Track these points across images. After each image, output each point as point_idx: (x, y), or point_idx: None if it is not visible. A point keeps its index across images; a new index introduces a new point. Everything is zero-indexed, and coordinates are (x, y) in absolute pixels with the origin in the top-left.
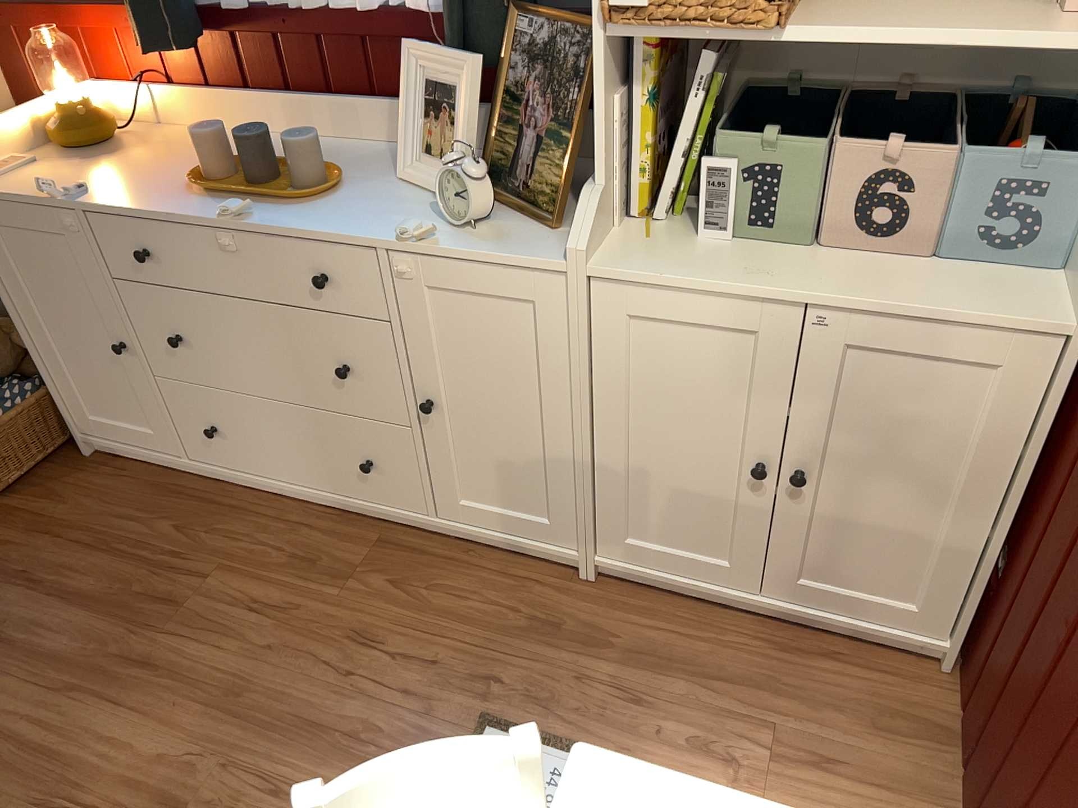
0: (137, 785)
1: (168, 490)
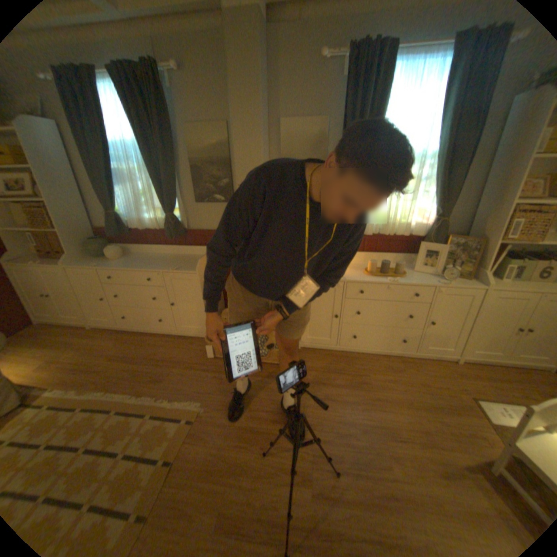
0: (411, 432)
1: (332, 356)
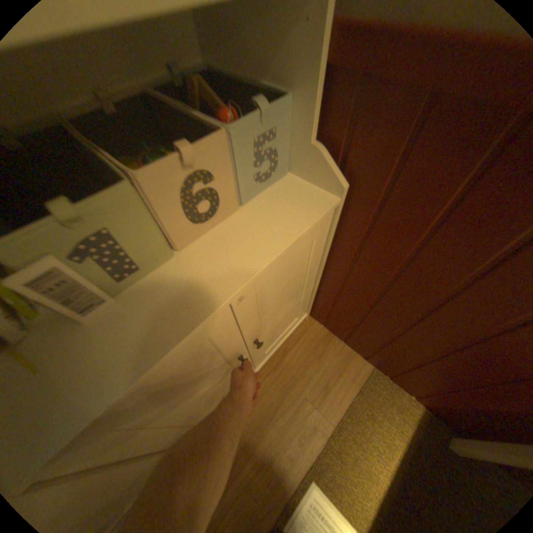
0: None
1: None
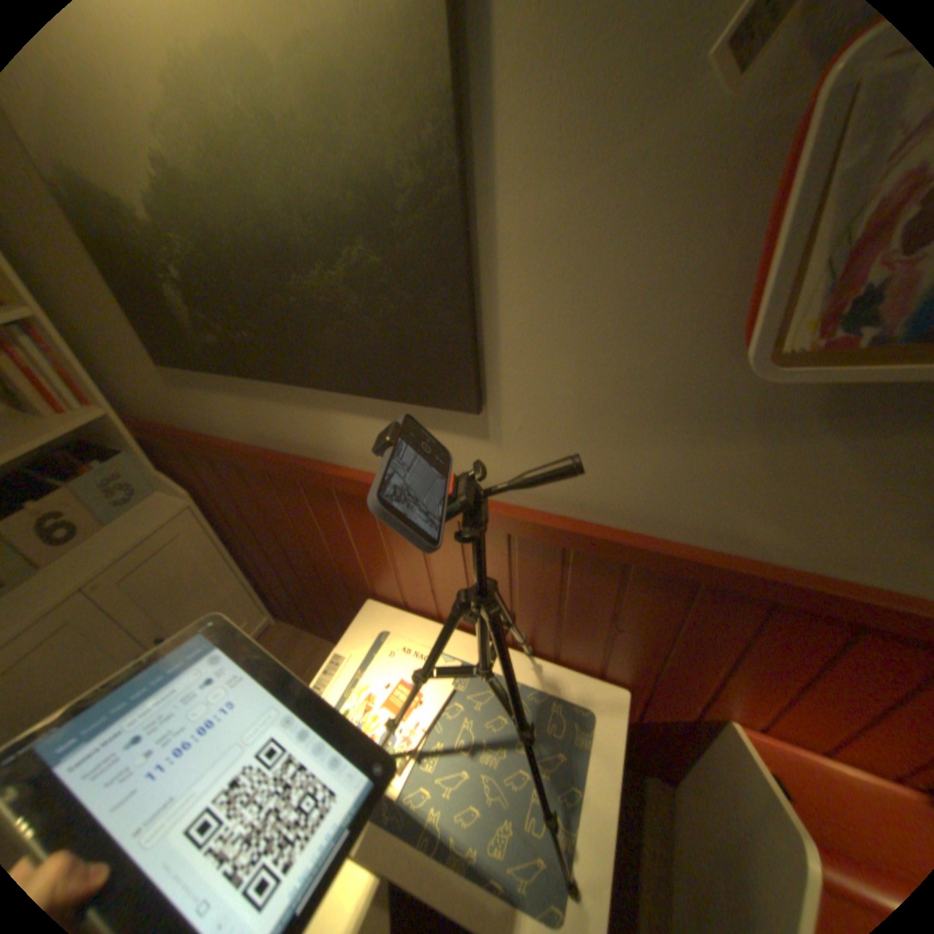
0: None
1: None
